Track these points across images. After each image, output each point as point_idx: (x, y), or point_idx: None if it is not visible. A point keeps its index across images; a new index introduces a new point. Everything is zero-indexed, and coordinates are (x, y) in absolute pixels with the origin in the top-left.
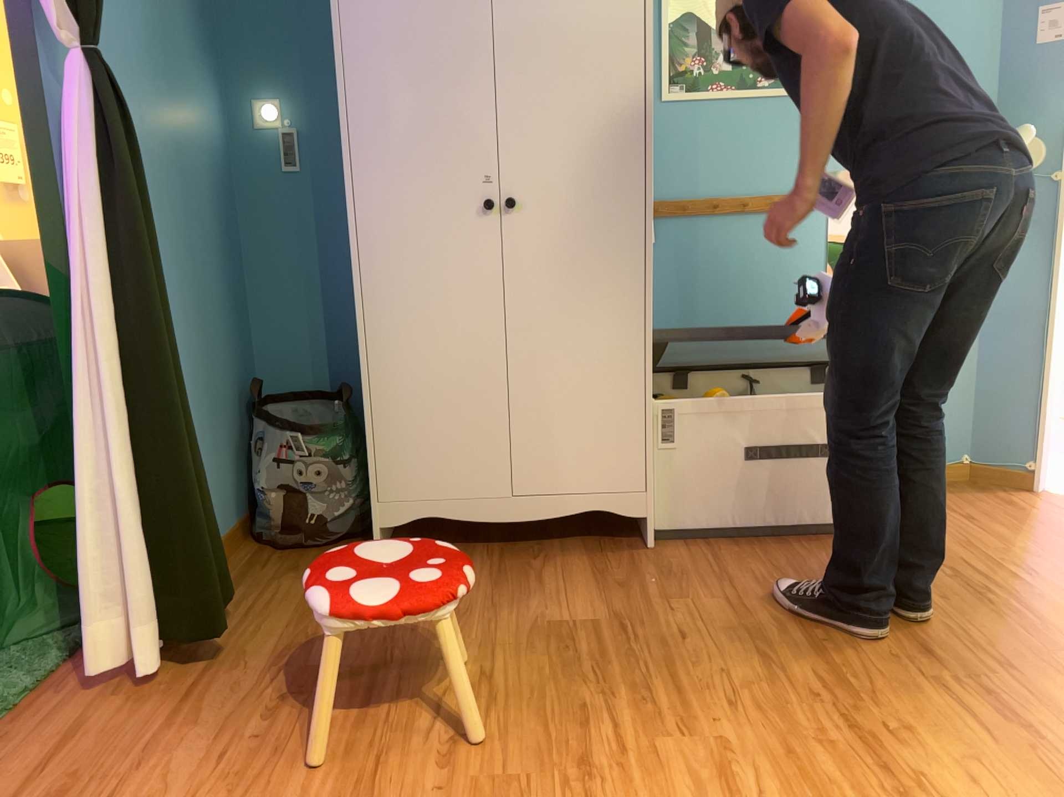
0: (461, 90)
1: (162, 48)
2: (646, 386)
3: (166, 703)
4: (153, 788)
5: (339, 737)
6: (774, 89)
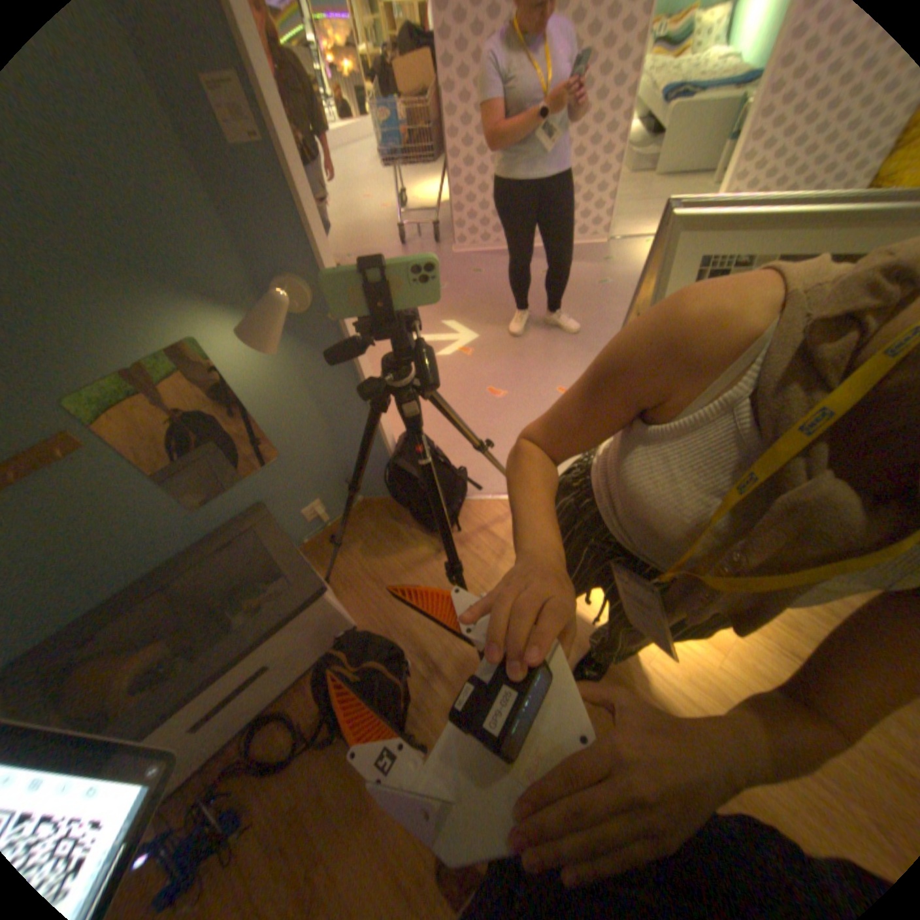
0: None
1: None
2: None
3: None
4: None
5: None
6: None
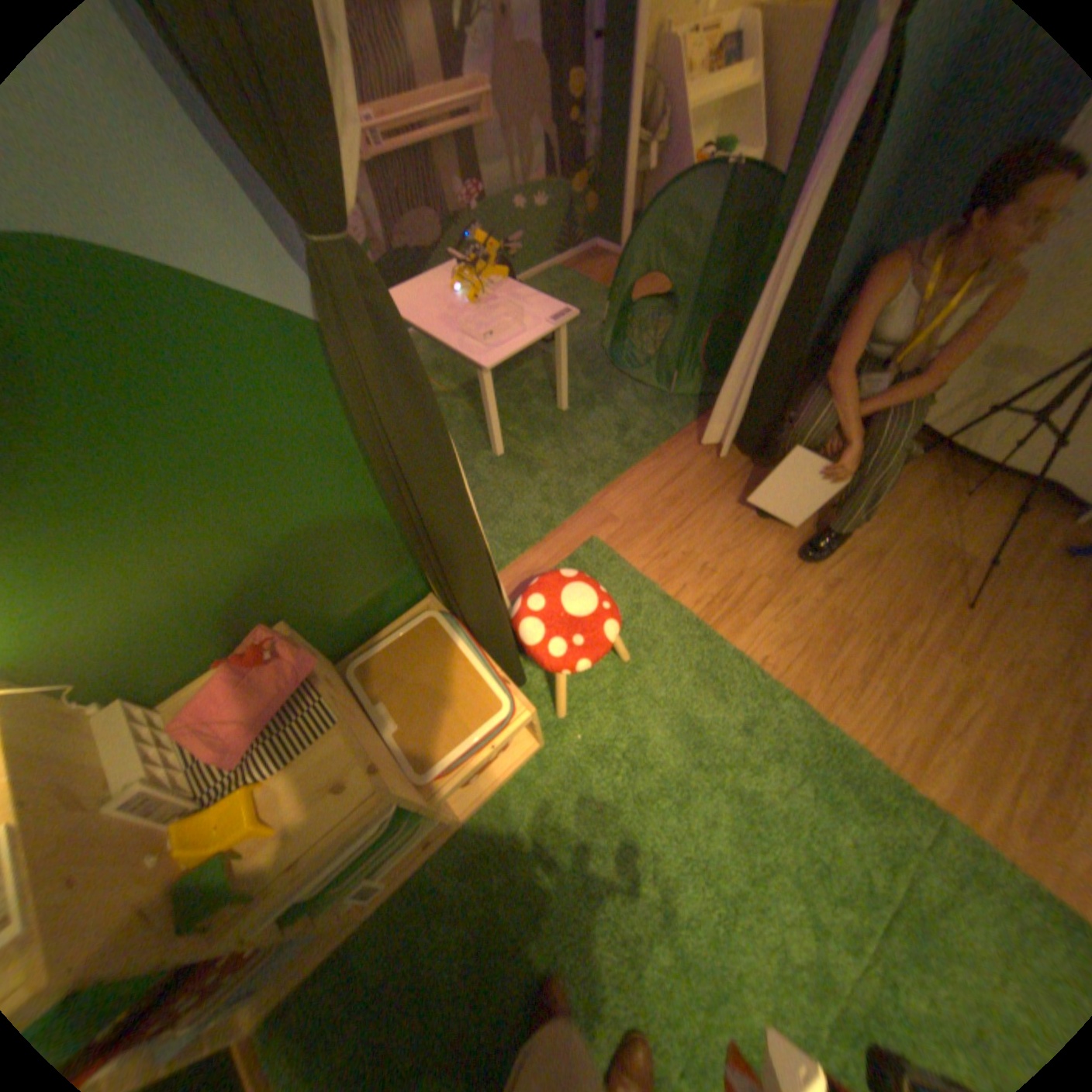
0: None
1: None
2: None
3: (727, 480)
4: (710, 526)
5: (794, 549)
6: None
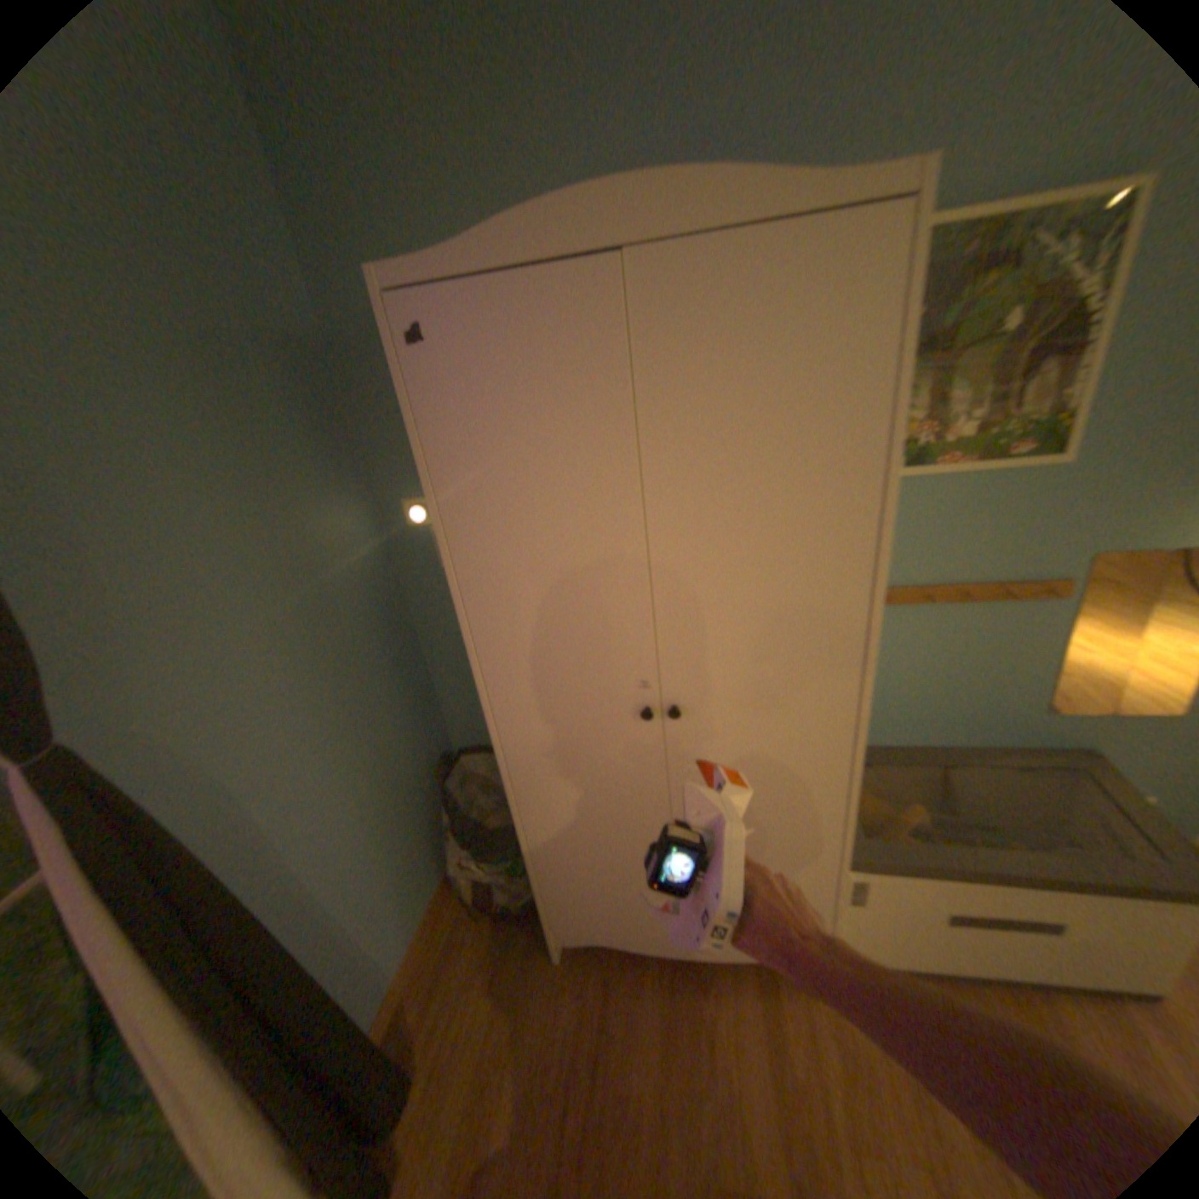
0: (611, 585)
1: (254, 527)
2: (843, 862)
3: None
4: None
5: None
6: (1039, 454)
